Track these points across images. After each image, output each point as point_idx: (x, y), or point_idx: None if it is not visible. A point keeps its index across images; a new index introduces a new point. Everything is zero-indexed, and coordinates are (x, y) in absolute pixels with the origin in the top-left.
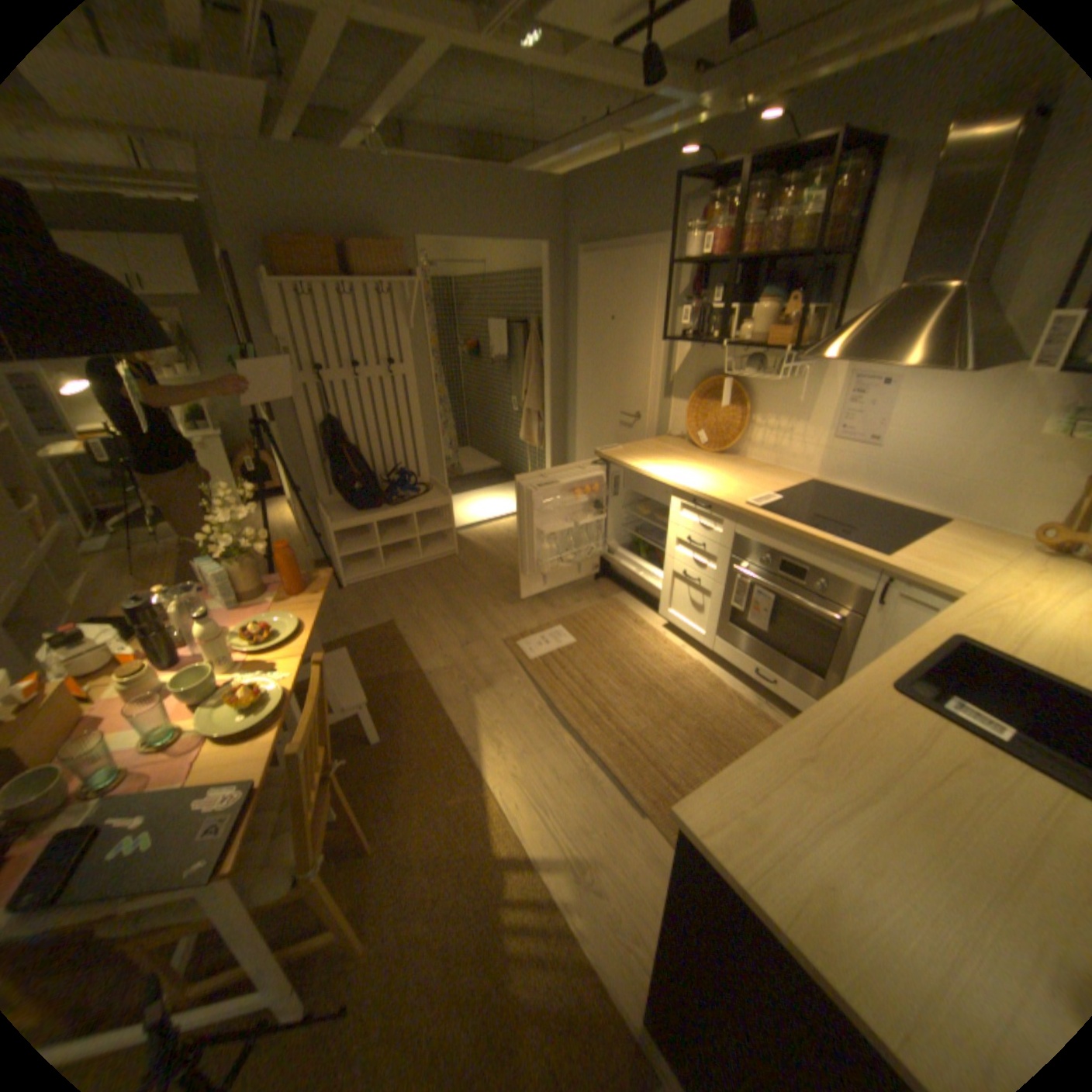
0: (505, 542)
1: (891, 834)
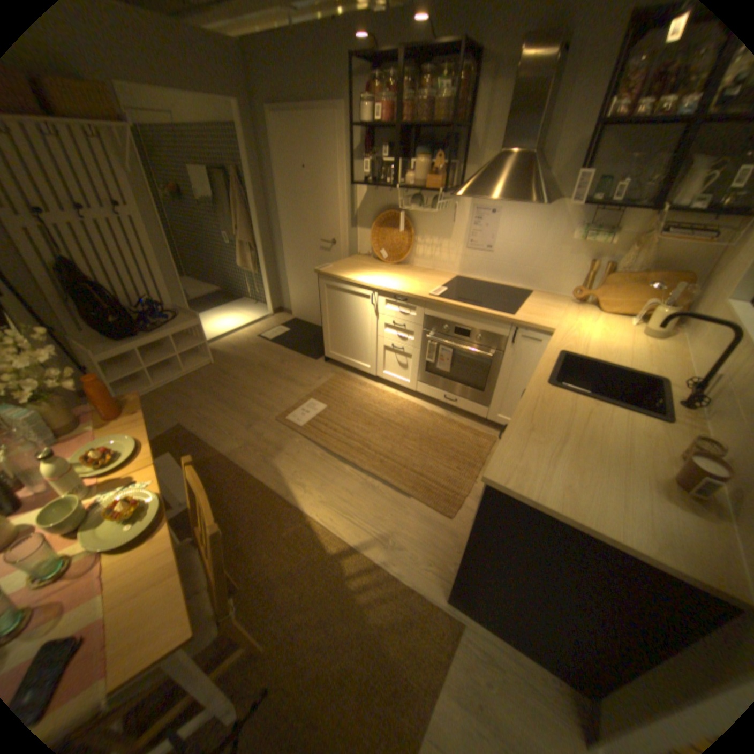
0: (248, 347)
1: (579, 453)
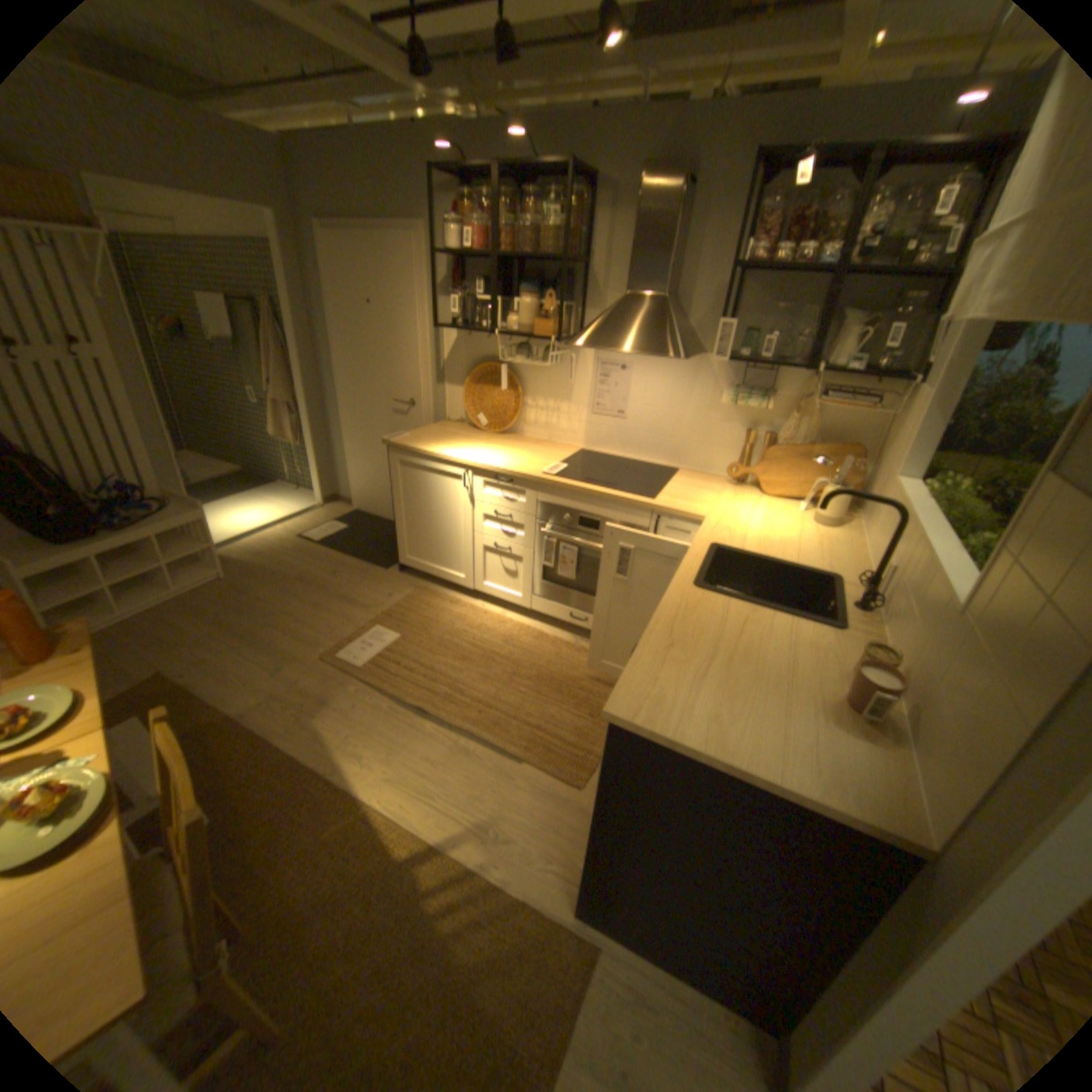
0: (281, 553)
1: (730, 674)
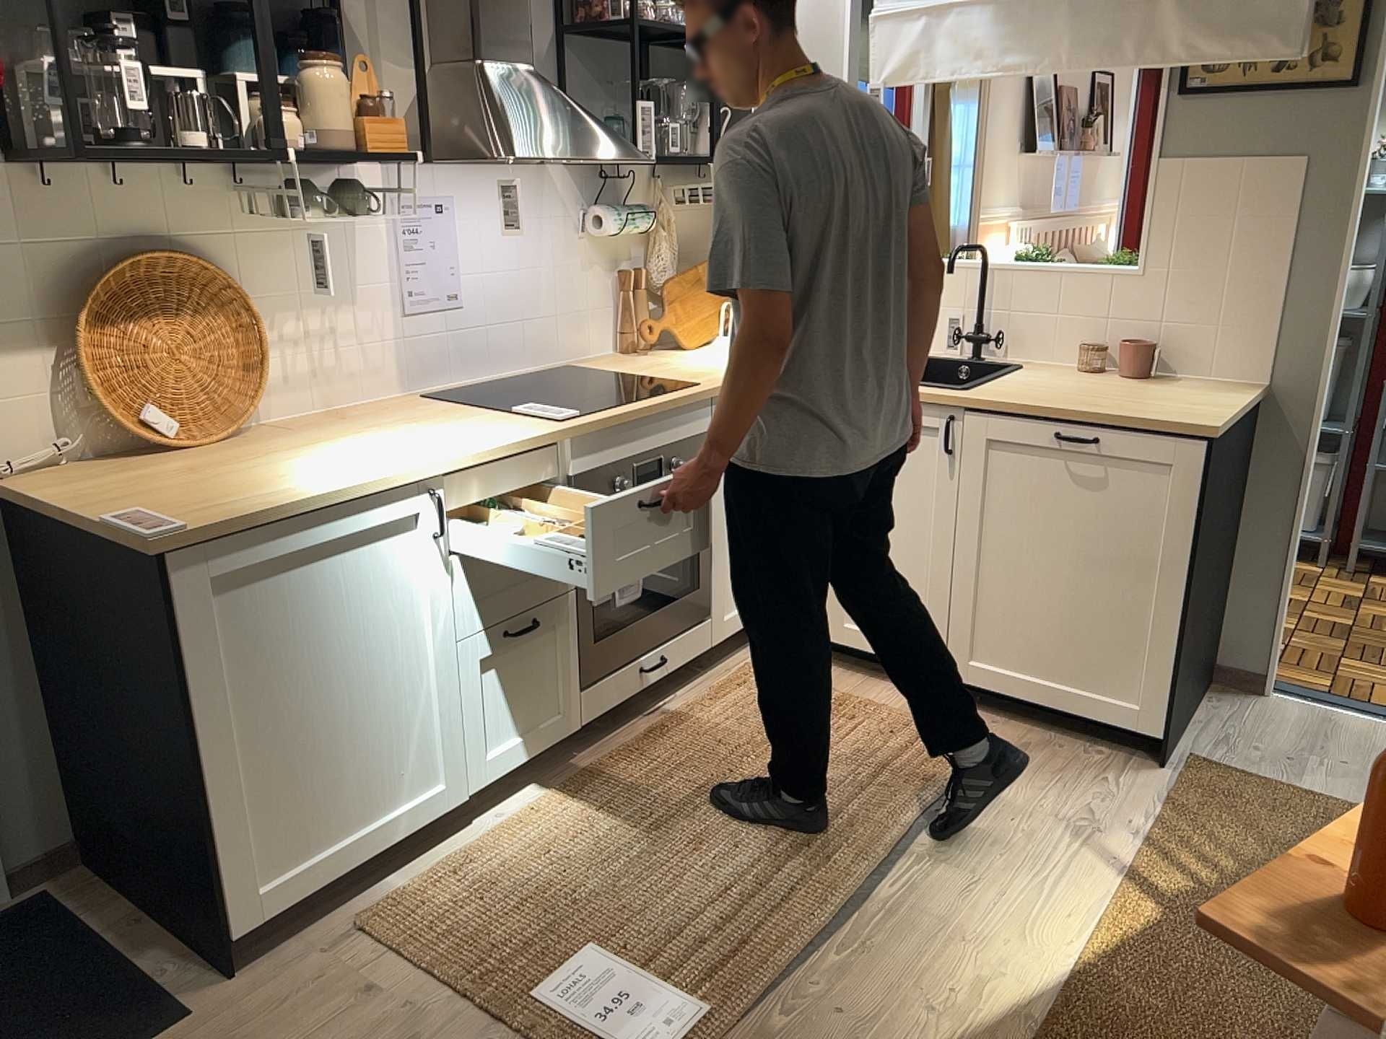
0: None
1: (1121, 396)
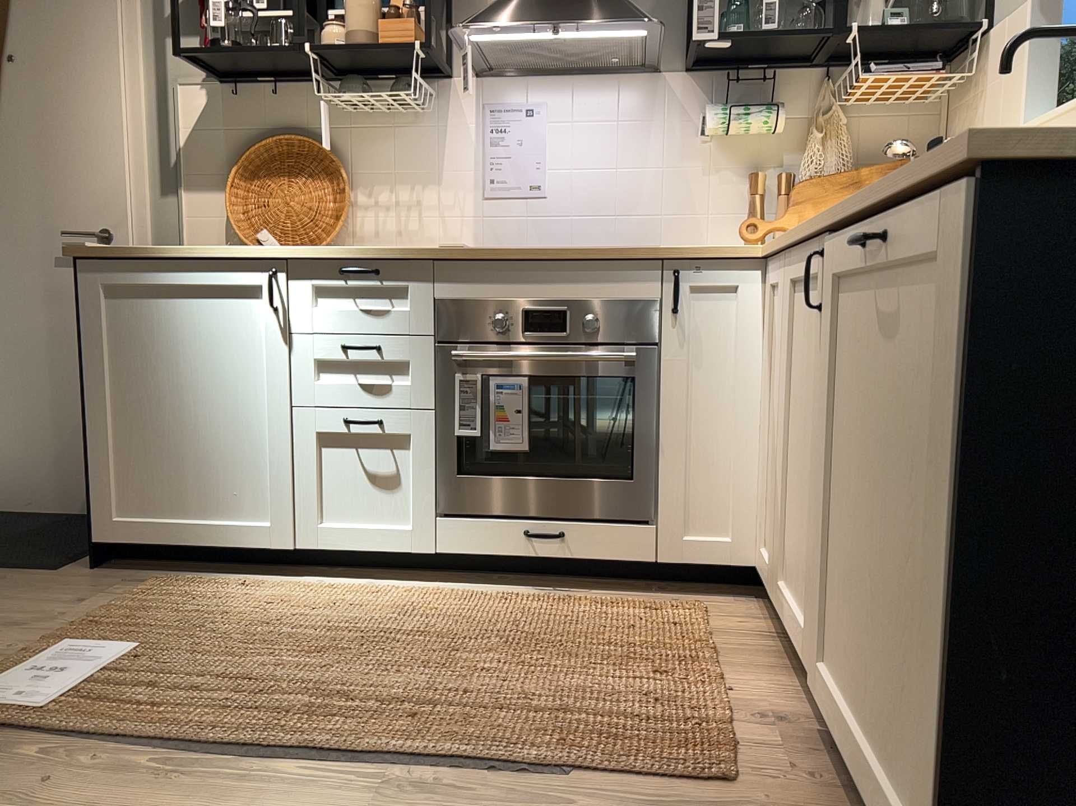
0: None
1: None
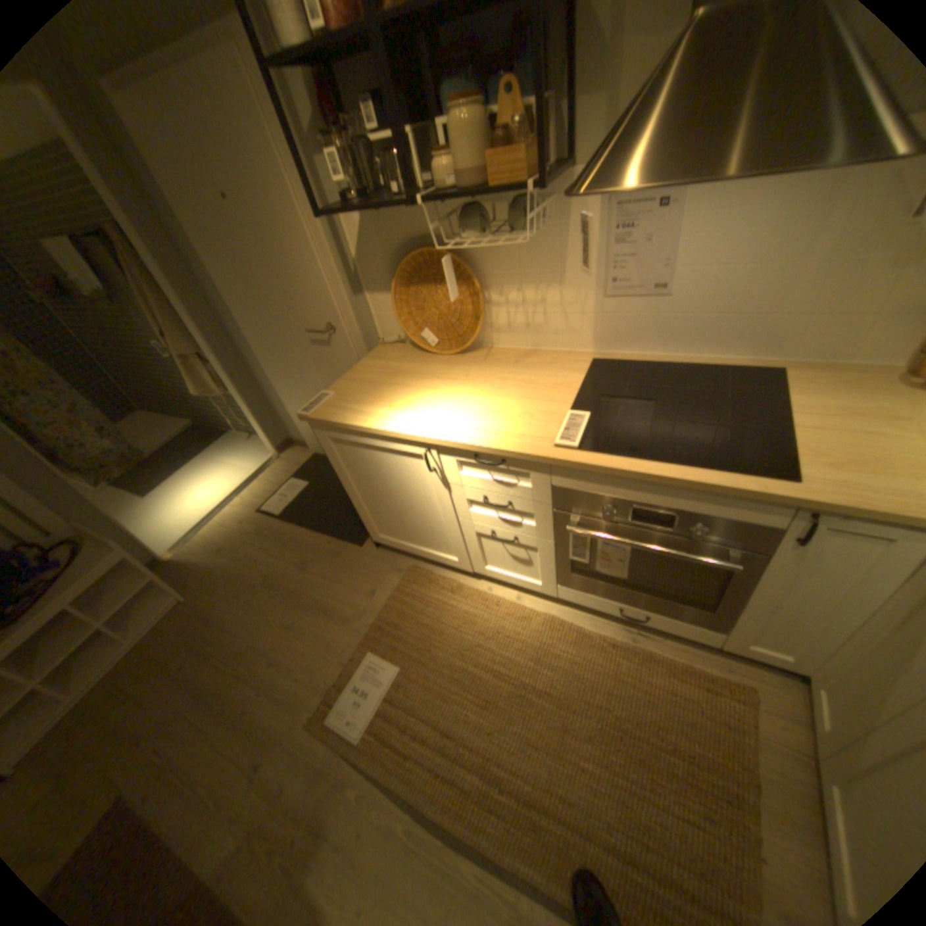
0: (242, 543)
1: None
